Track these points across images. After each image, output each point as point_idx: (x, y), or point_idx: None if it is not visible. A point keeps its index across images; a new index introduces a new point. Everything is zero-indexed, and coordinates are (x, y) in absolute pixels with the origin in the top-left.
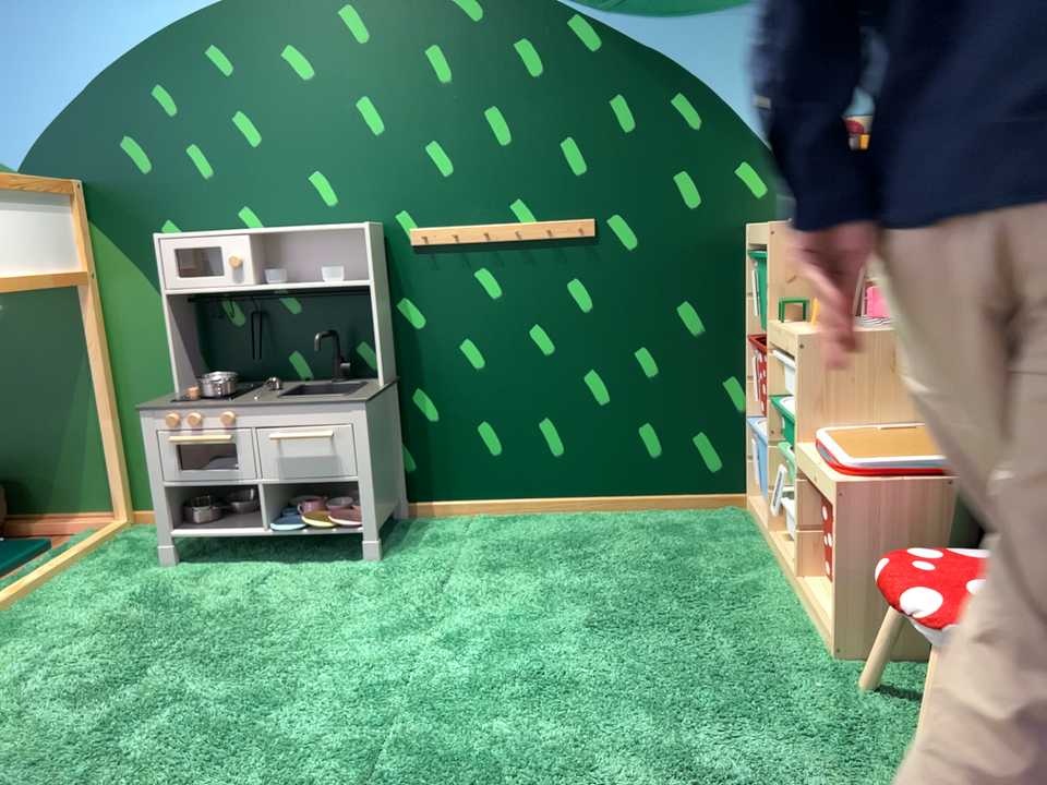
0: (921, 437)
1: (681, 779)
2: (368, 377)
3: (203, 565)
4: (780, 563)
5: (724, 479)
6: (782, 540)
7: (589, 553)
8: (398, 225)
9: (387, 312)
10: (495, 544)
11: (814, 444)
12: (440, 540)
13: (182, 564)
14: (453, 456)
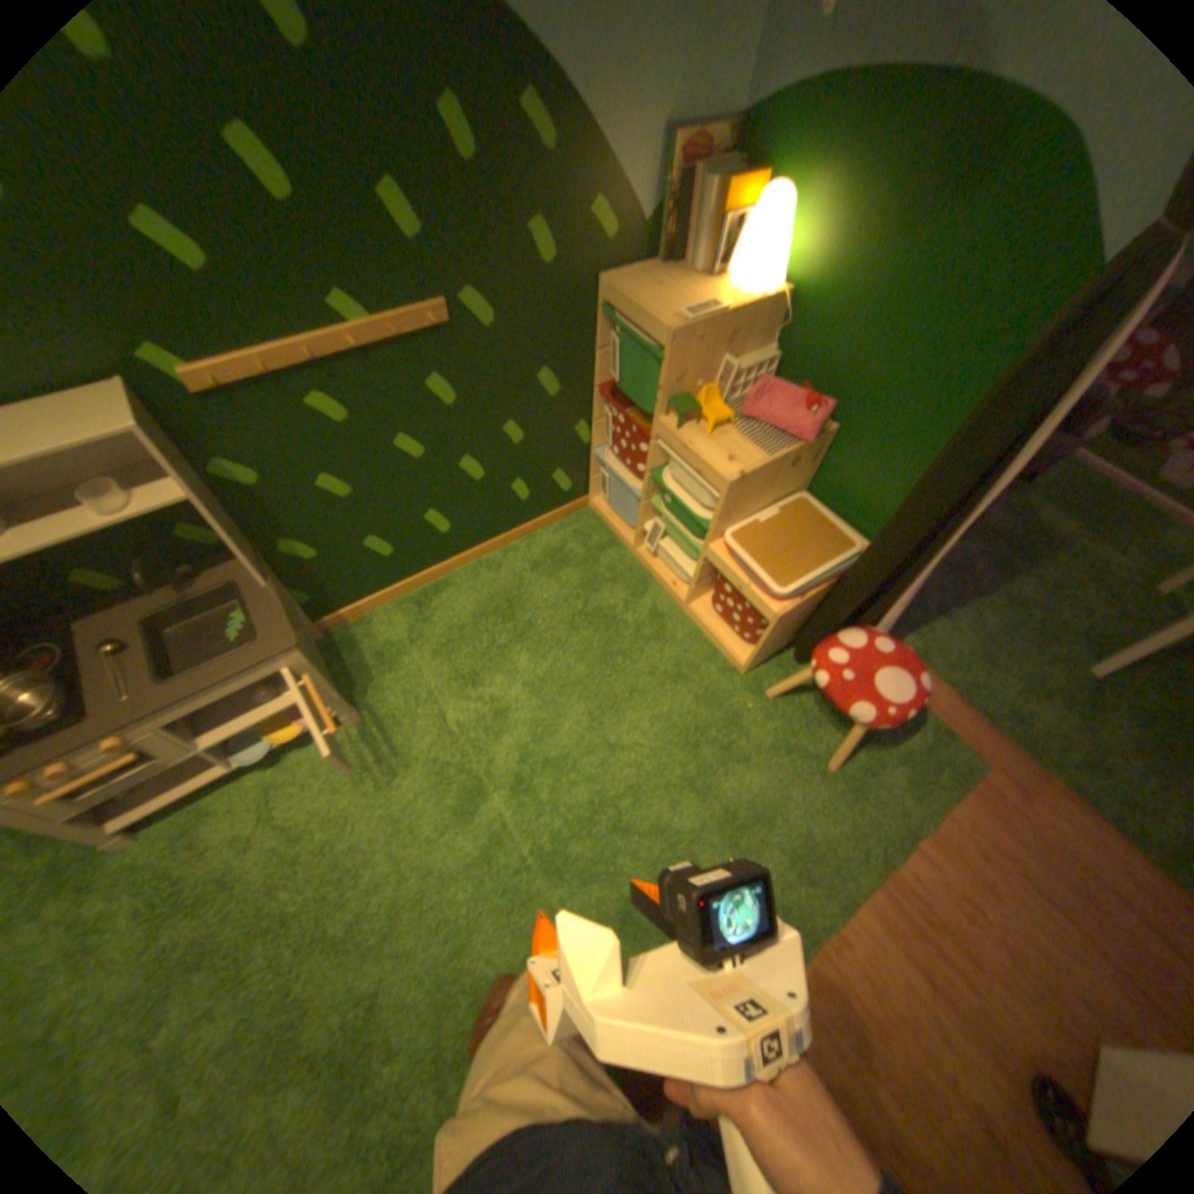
0: (791, 531)
1: (738, 835)
2: (212, 555)
3: (169, 817)
4: (655, 578)
5: (574, 494)
6: (649, 557)
7: (522, 618)
8: (153, 367)
9: (201, 483)
10: (439, 639)
11: (722, 548)
12: (385, 655)
13: (142, 831)
14: (347, 573)
